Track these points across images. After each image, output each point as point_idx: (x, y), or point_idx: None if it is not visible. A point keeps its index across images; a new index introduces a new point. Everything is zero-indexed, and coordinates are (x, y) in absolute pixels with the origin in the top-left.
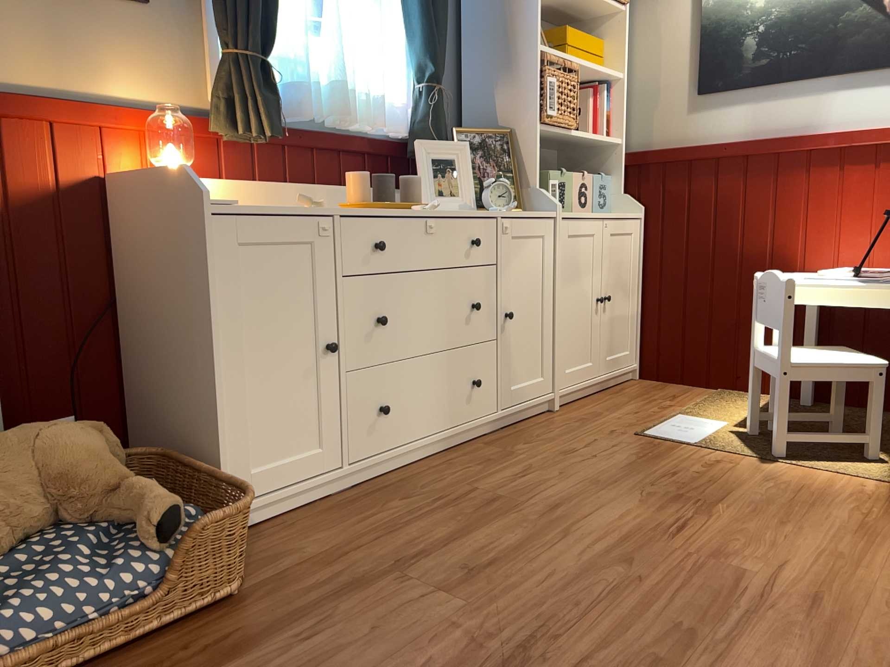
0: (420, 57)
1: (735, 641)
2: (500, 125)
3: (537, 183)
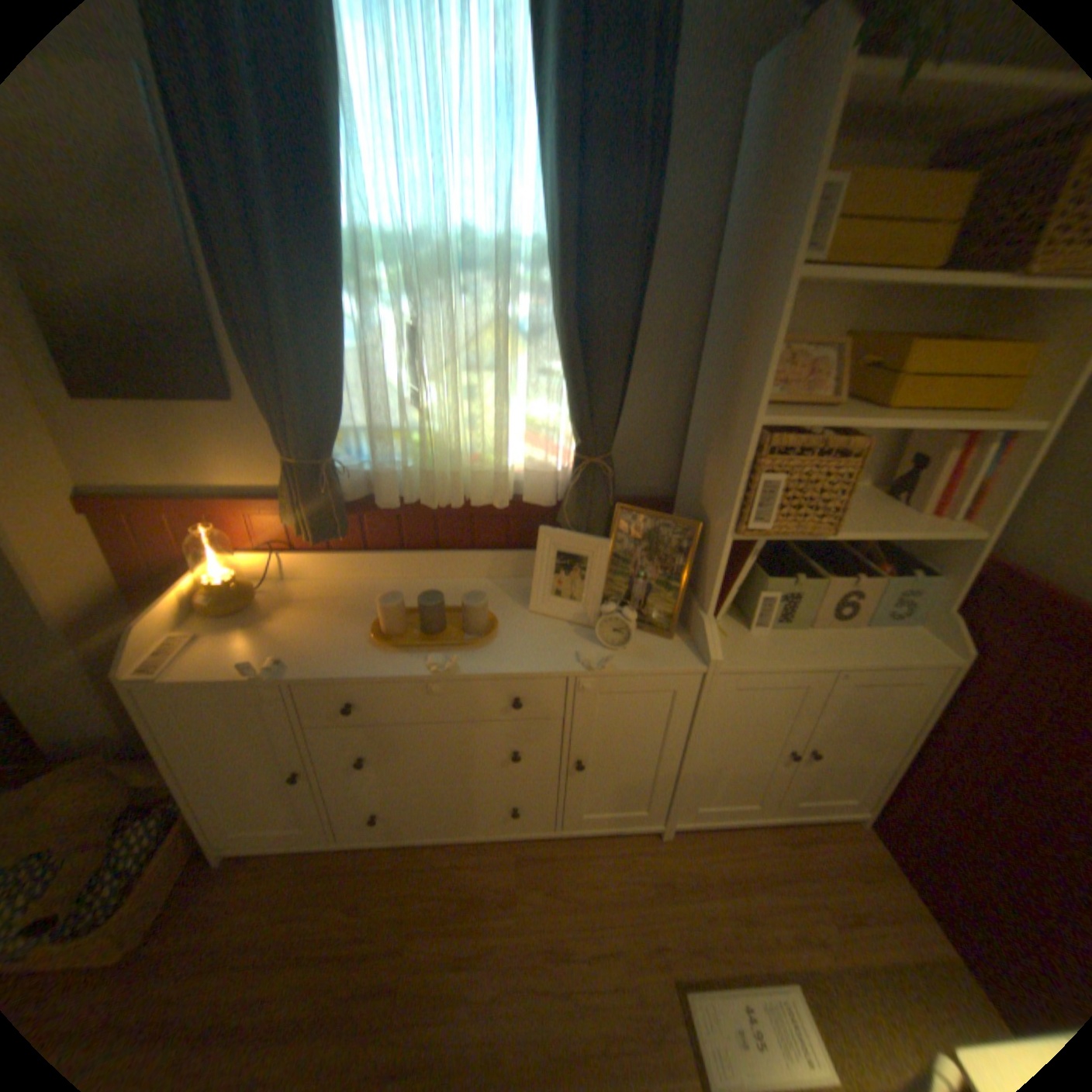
0: (571, 418)
1: None
2: (703, 504)
3: (721, 606)
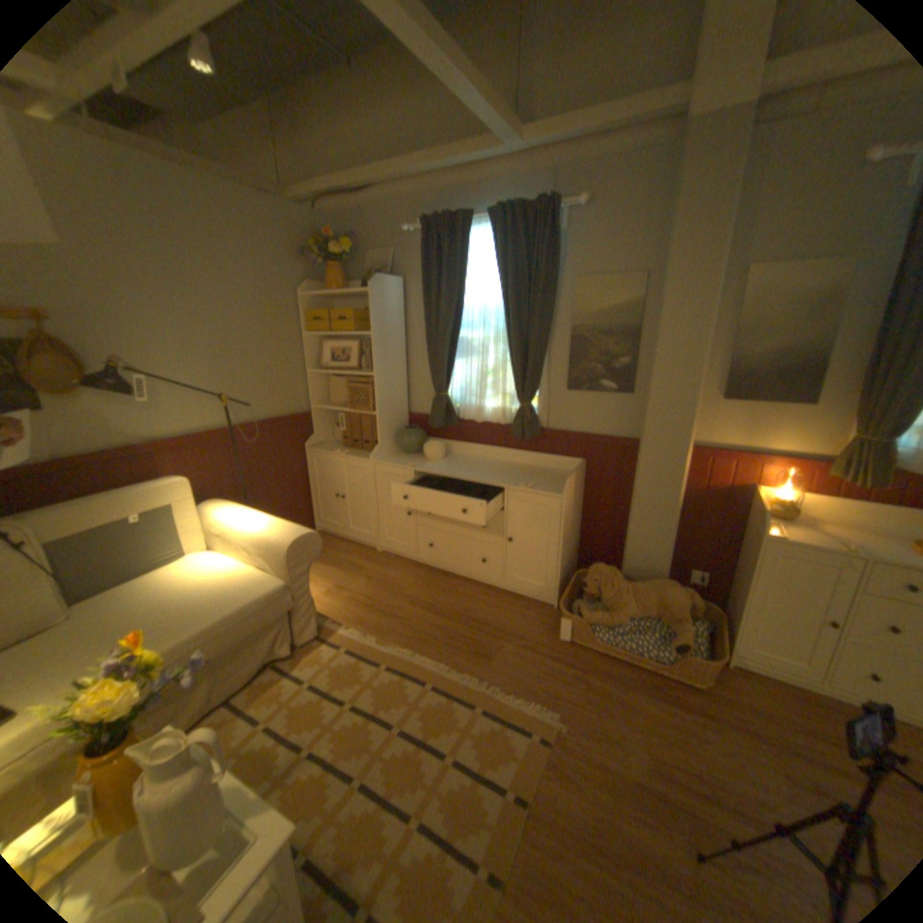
0: None
1: None
2: None
3: None
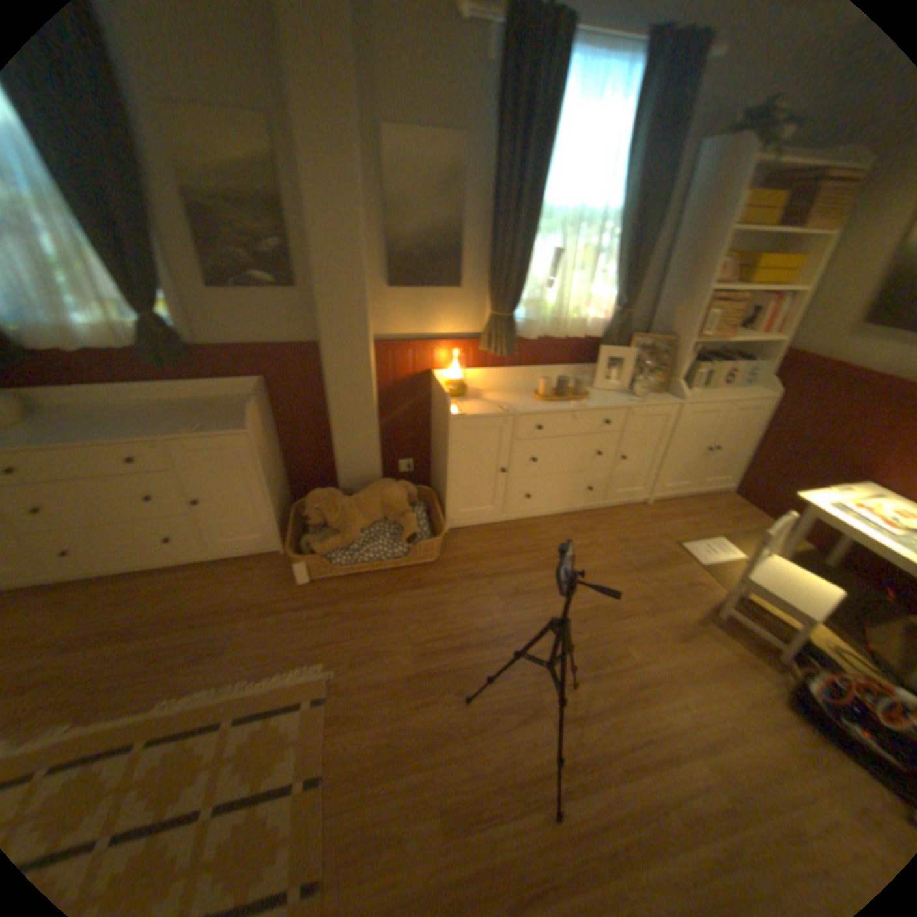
0: (620, 293)
1: (585, 684)
2: (673, 332)
3: (683, 377)
